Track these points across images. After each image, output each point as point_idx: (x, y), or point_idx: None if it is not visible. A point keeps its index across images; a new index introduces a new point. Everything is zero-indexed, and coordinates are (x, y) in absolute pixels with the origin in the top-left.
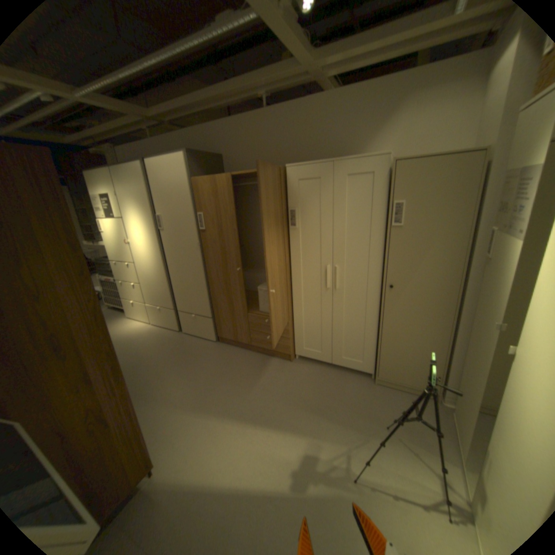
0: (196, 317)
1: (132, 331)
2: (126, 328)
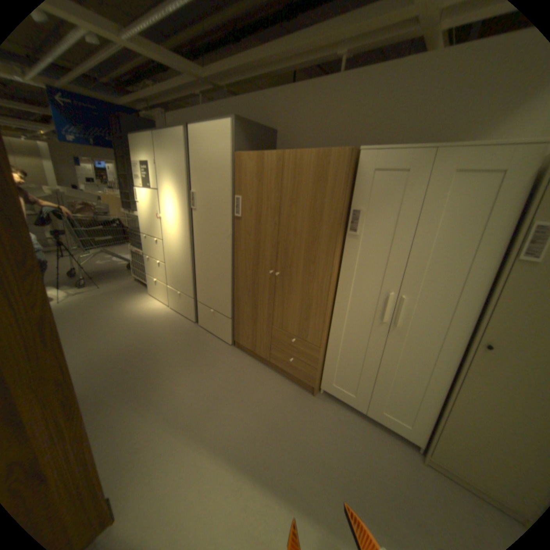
0: (214, 313)
1: (150, 311)
2: (145, 307)
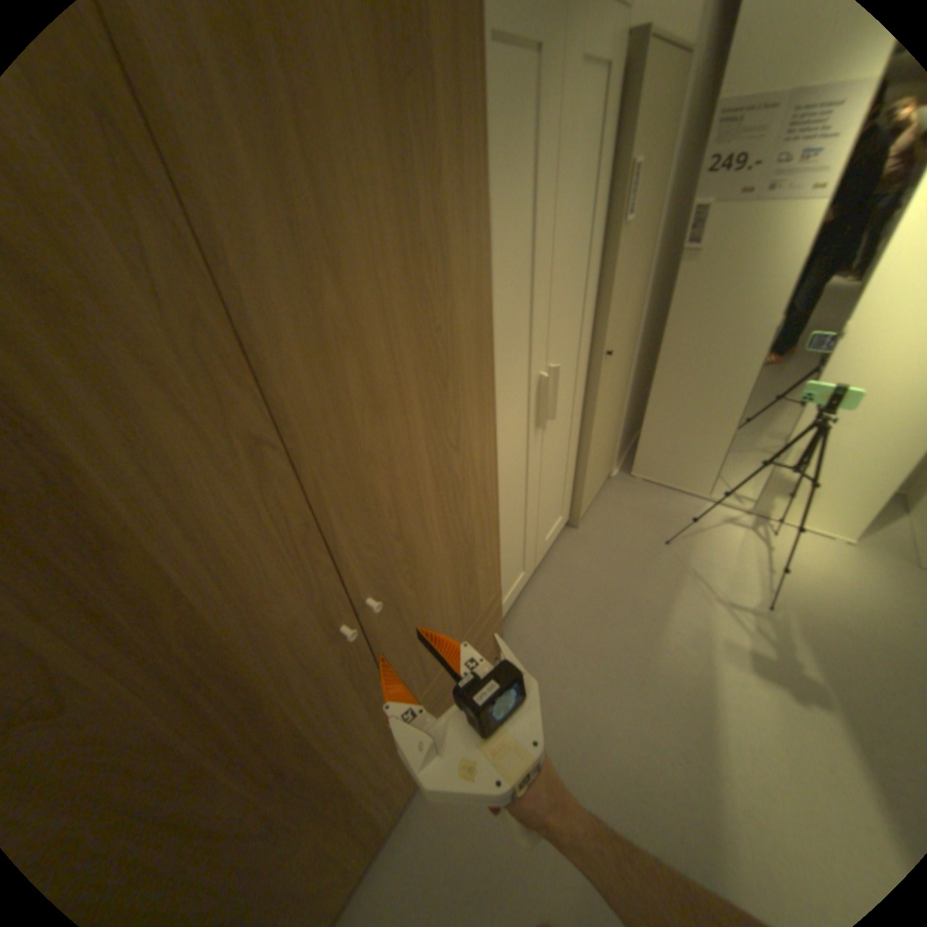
0: None
1: None
2: None
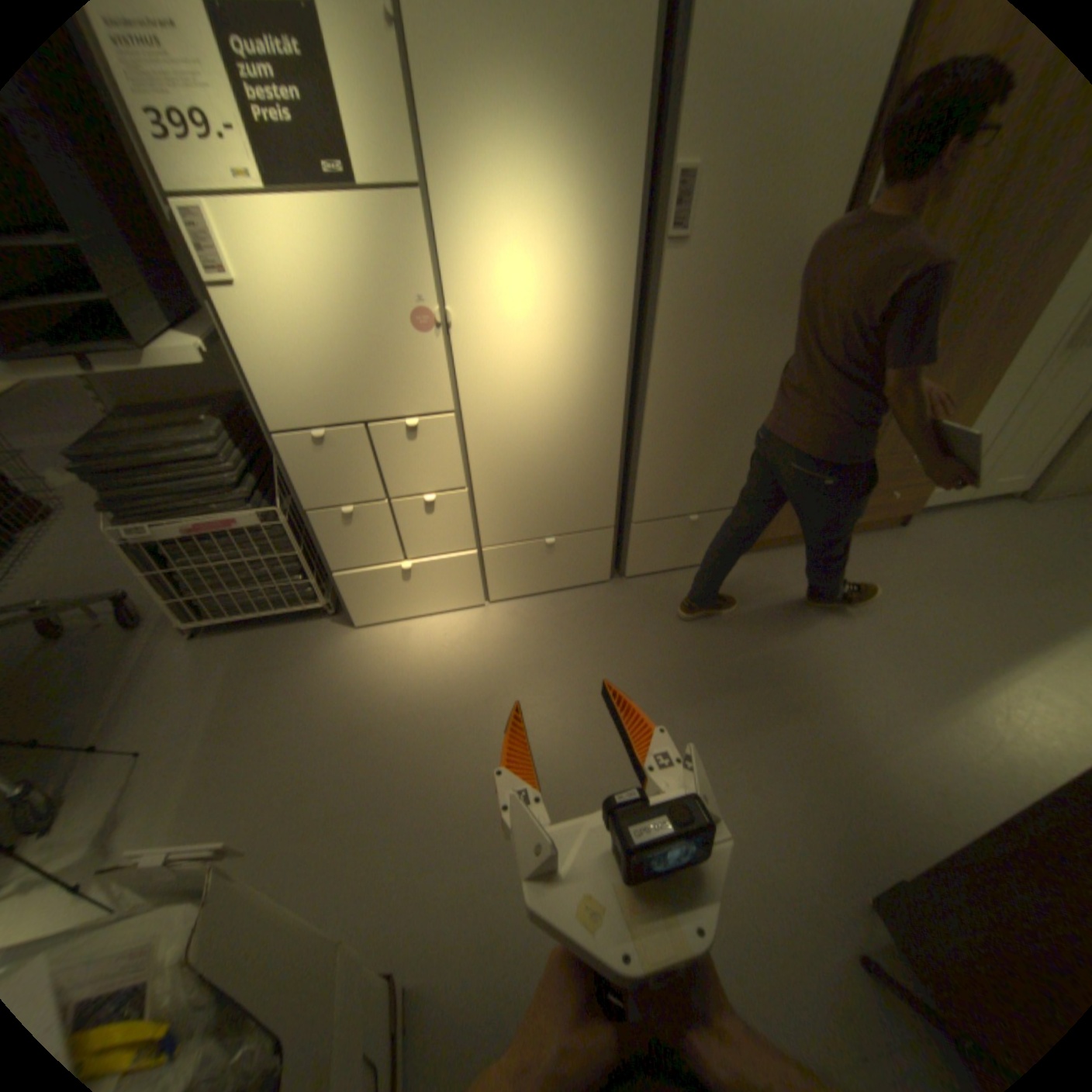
0: (698, 520)
1: (469, 647)
2: (431, 652)
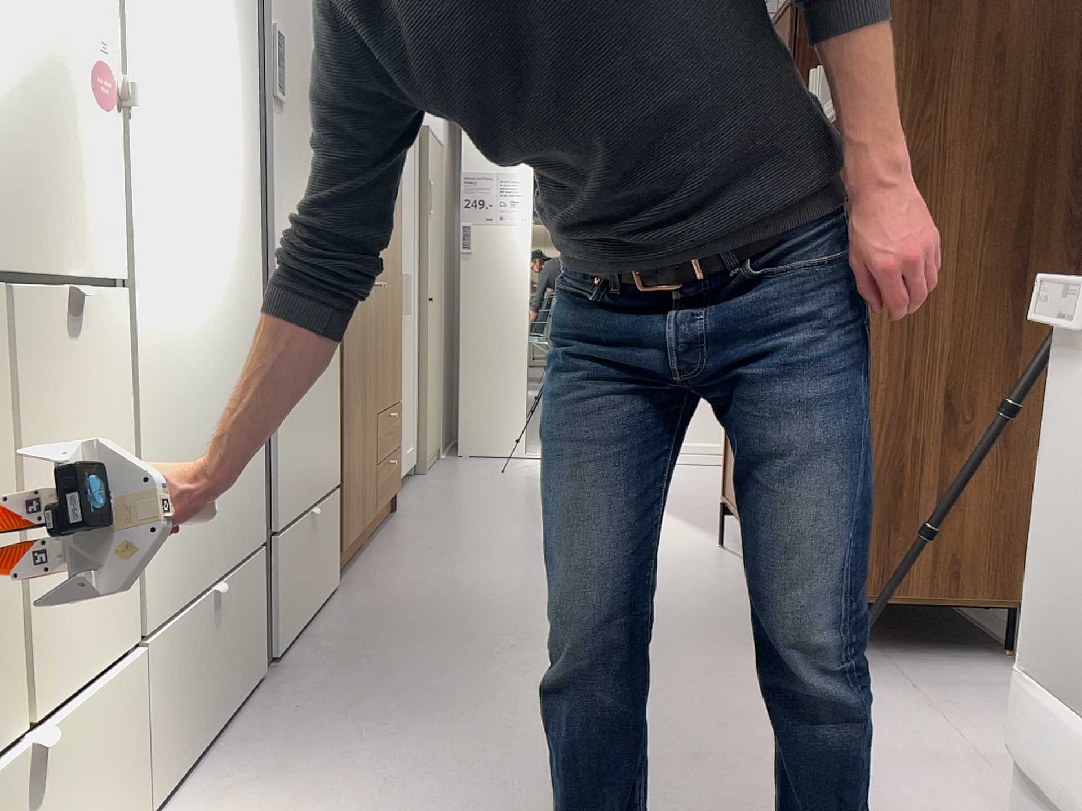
0: (313, 517)
1: None
2: None
